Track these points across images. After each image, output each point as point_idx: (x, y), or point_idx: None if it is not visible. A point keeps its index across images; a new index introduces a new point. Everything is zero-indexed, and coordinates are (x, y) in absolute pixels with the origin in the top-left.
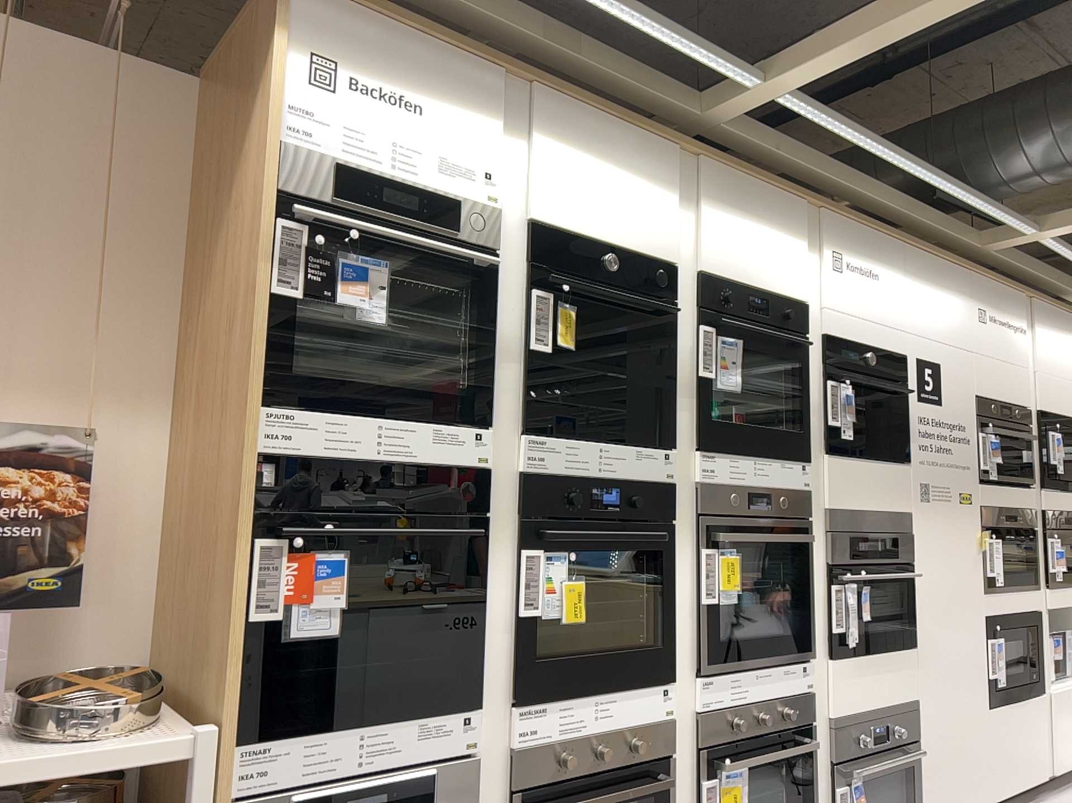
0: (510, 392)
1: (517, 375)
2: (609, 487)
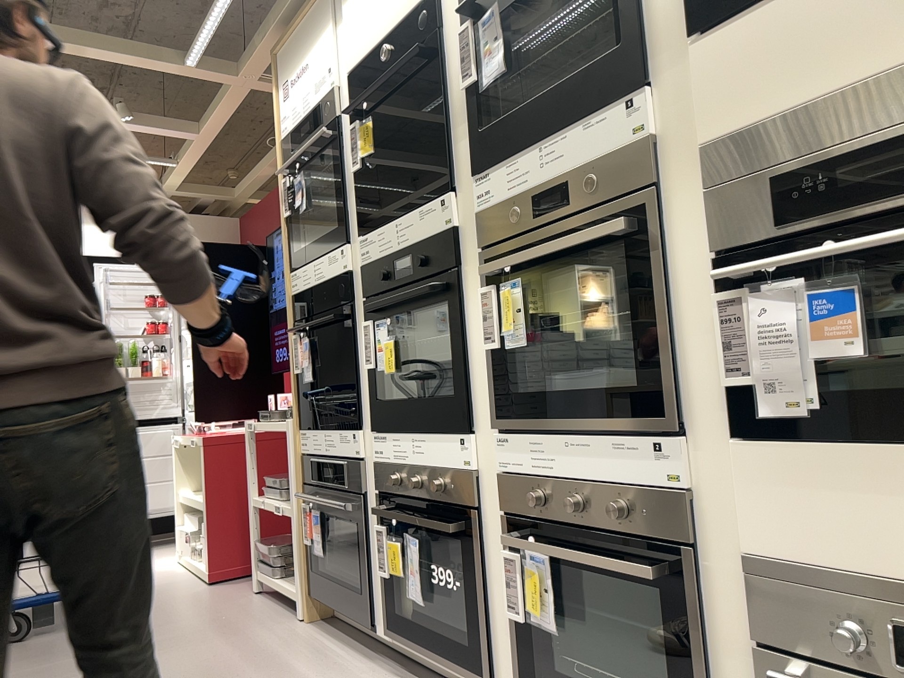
0: (354, 211)
1: (356, 195)
2: (409, 257)
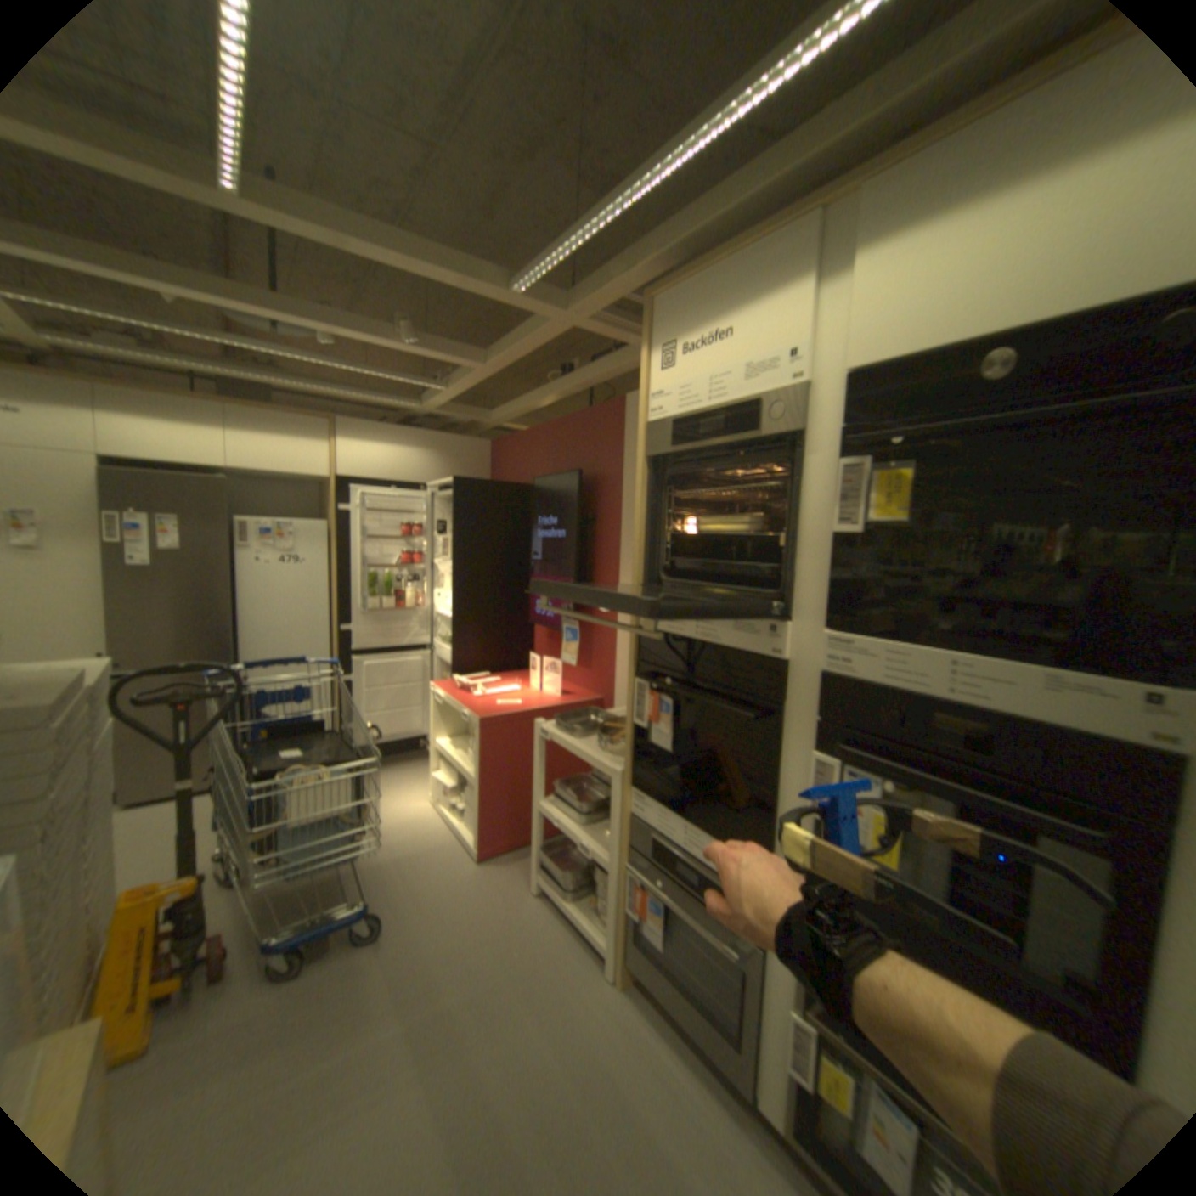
0: (814, 581)
1: (825, 562)
2: (984, 727)
